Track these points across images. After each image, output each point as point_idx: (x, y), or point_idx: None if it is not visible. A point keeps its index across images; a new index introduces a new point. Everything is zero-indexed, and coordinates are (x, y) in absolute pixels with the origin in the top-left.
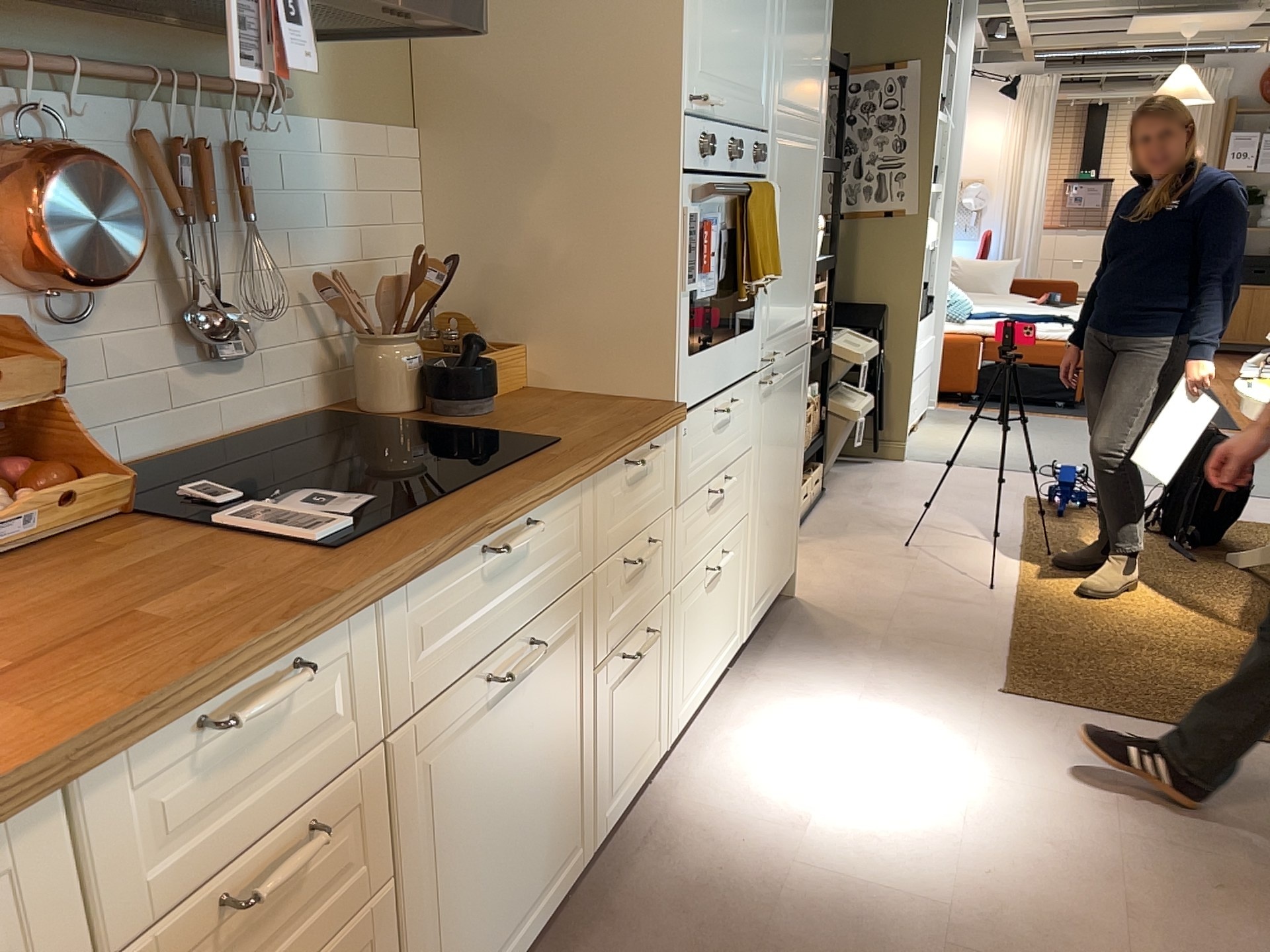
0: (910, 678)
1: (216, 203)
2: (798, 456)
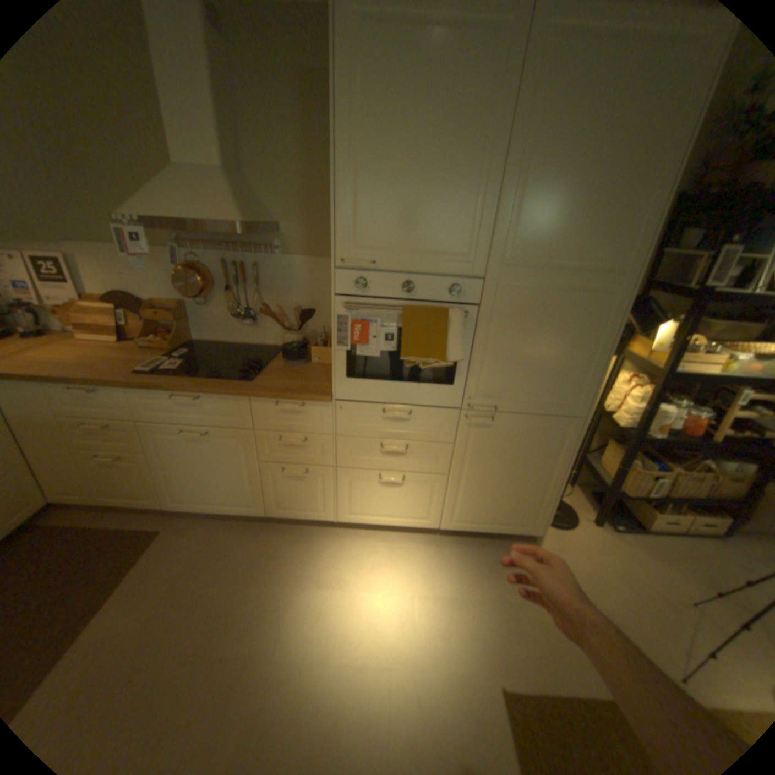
0: (484, 626)
1: (248, 280)
2: (551, 478)
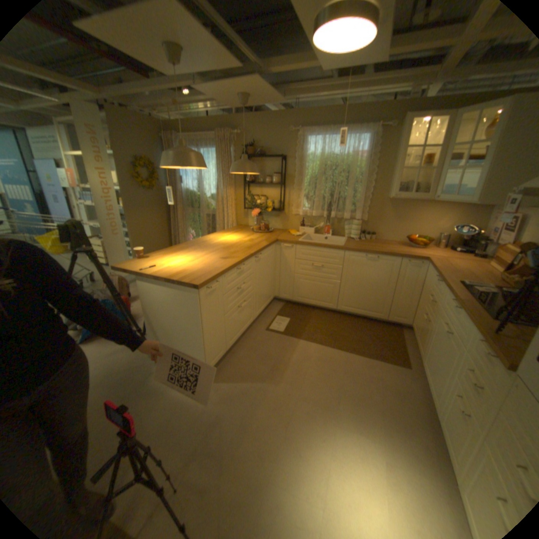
0: None
1: None
2: None
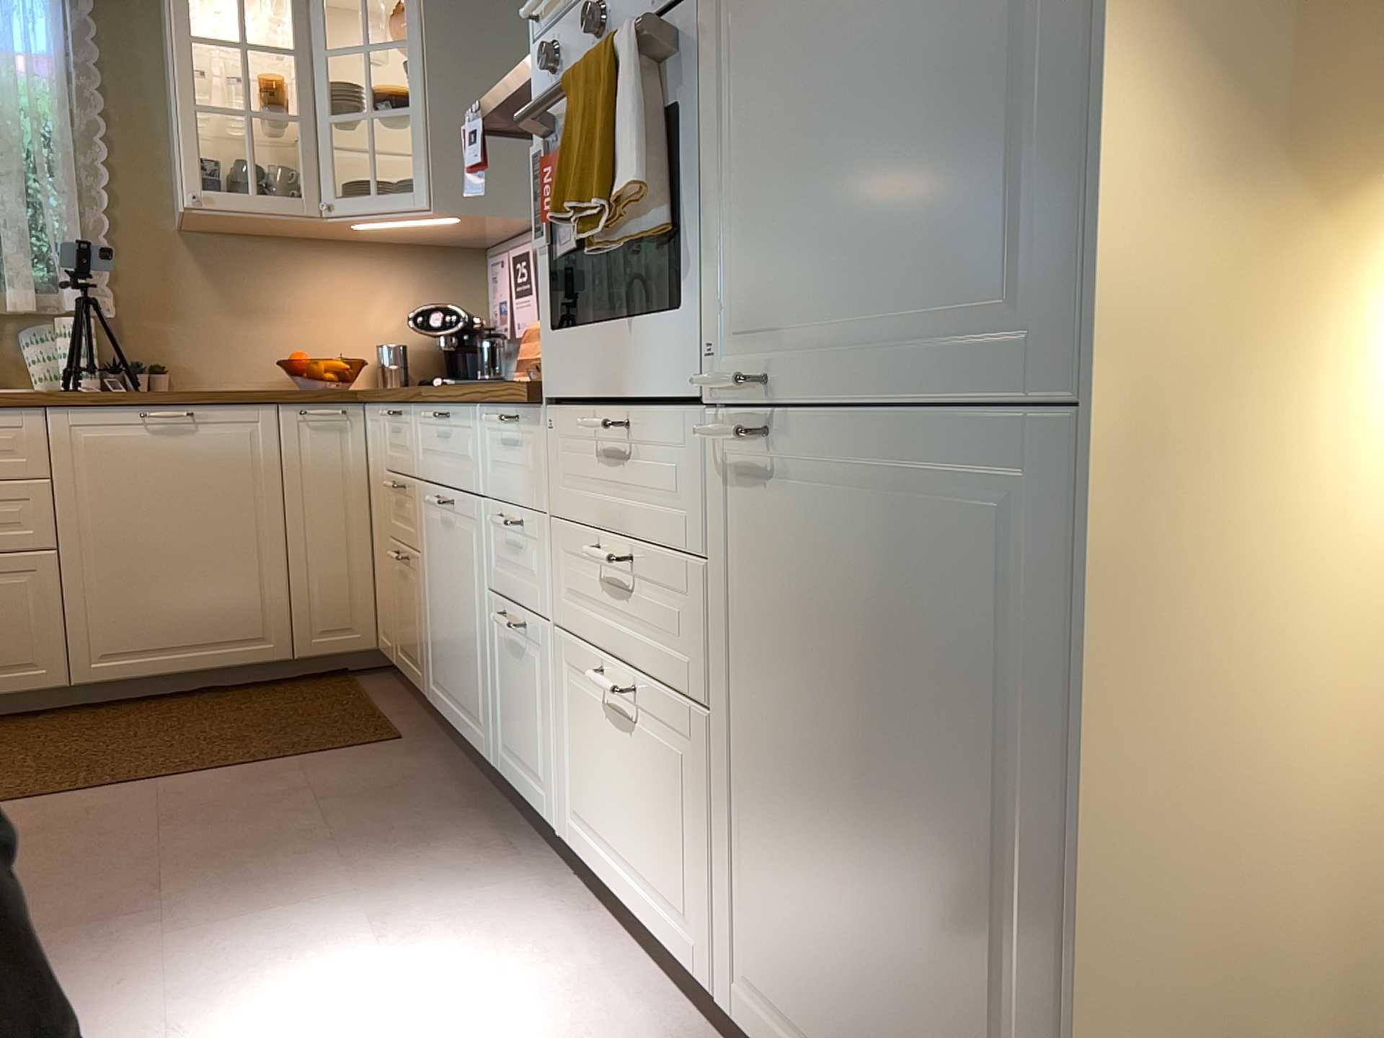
0: None
1: None
2: (1037, 868)
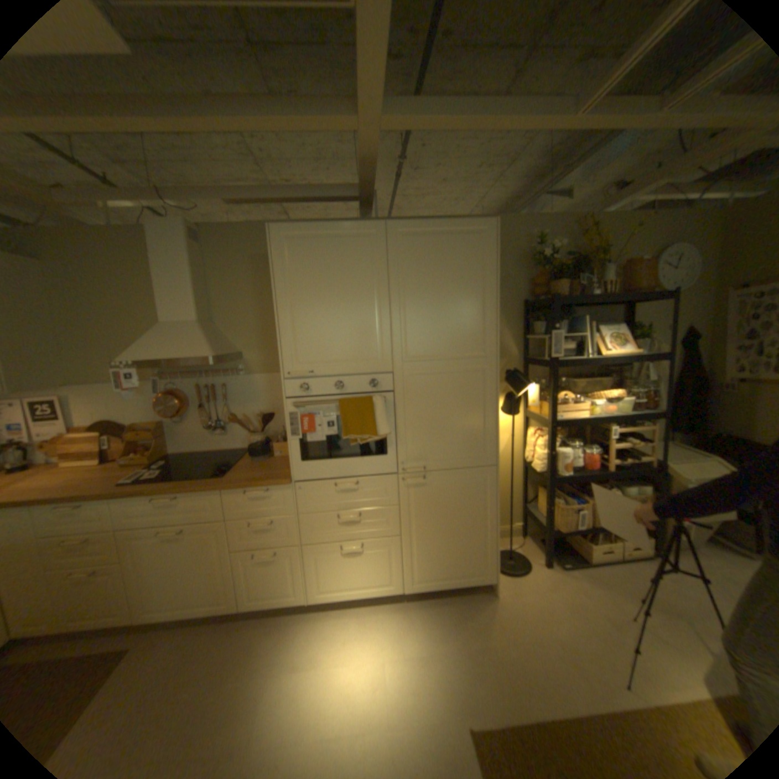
0: (451, 677)
1: (218, 398)
2: (487, 523)
